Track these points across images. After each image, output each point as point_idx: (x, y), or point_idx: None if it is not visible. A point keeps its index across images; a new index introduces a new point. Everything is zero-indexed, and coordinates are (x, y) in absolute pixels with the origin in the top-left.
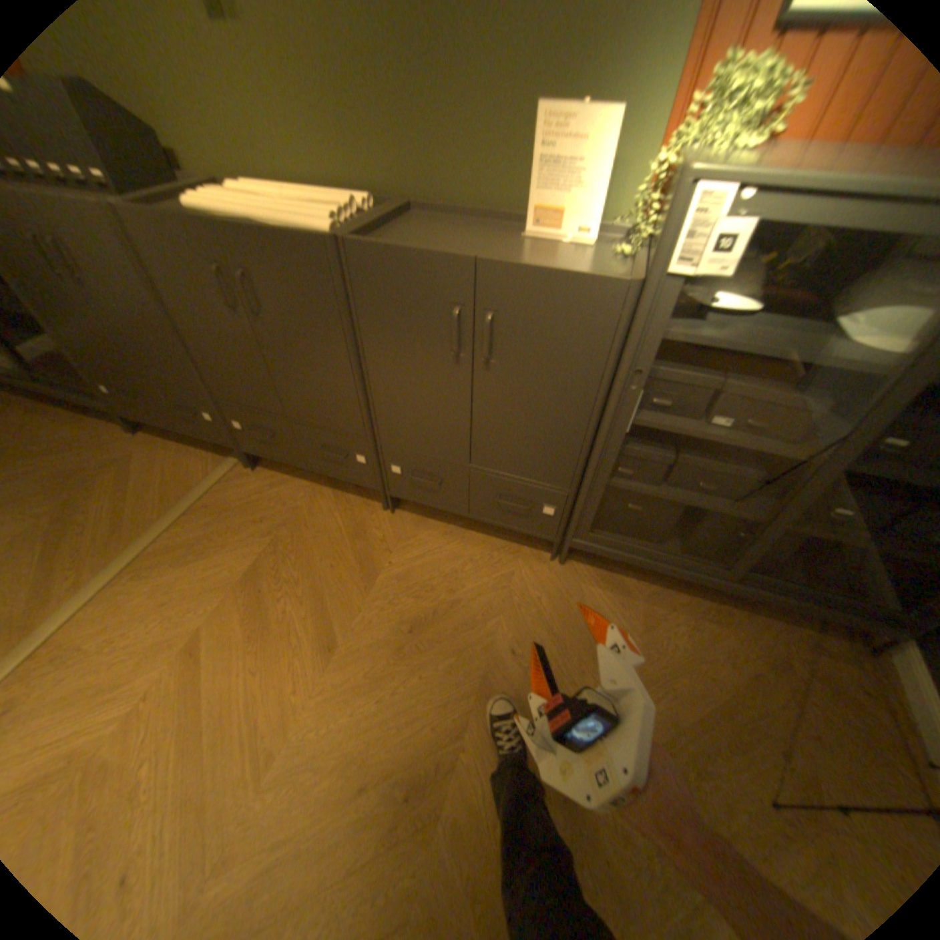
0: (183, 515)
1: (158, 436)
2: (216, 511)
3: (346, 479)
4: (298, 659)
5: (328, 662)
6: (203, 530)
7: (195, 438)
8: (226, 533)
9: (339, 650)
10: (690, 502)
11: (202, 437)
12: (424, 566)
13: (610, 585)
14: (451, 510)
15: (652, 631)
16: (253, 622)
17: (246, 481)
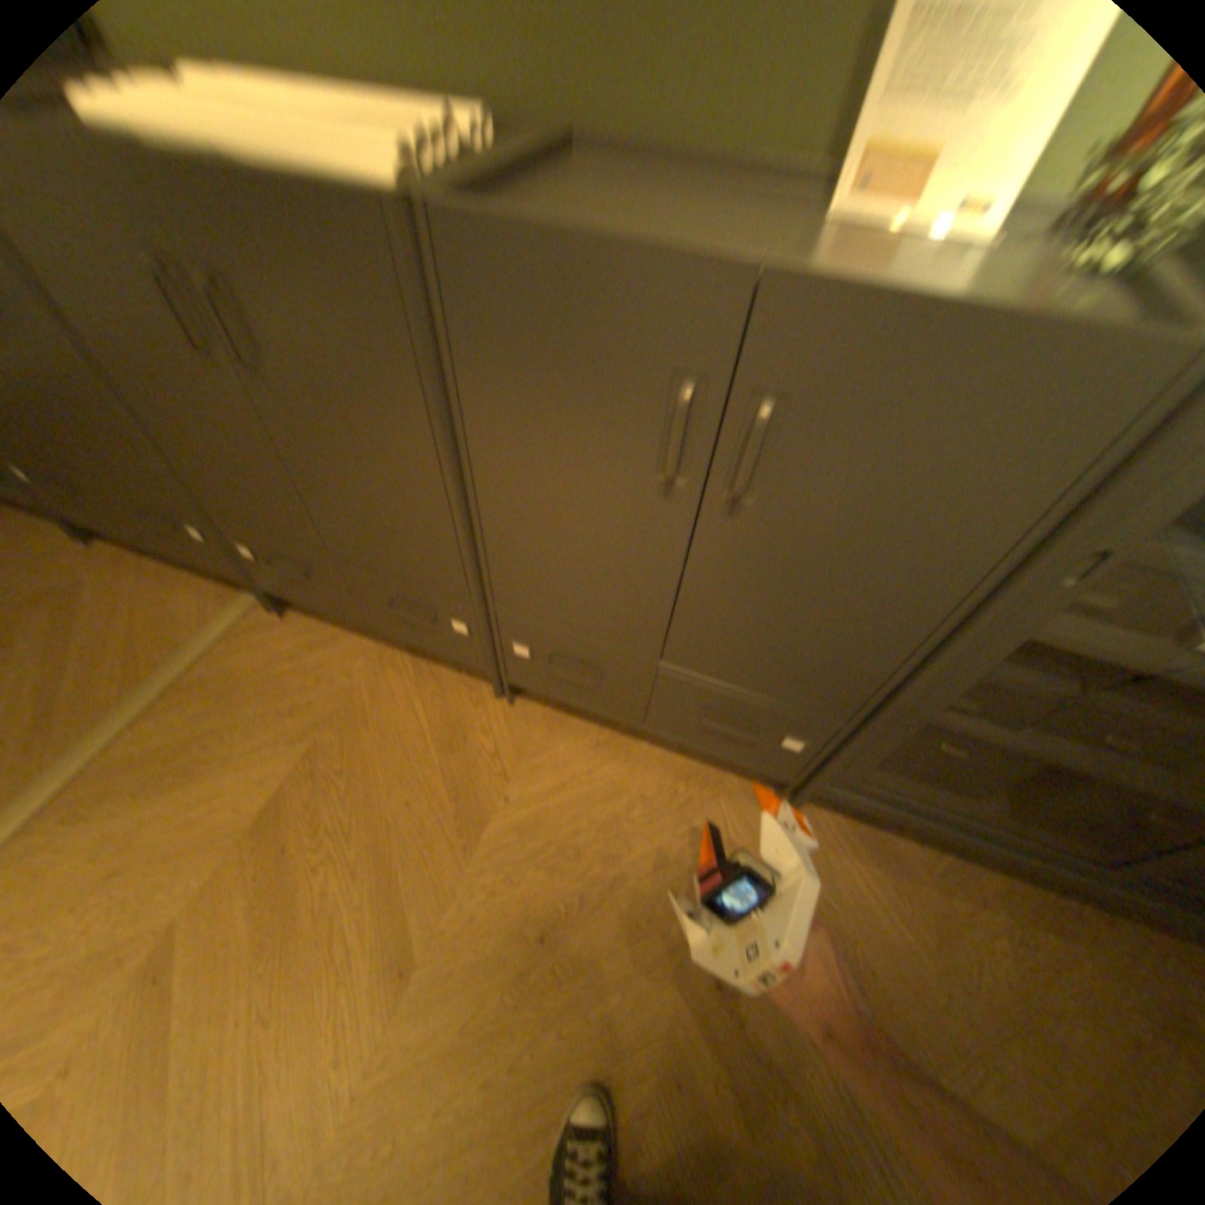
0: (156, 695)
1: (125, 545)
2: (213, 689)
3: (433, 648)
4: (343, 991)
5: (397, 1000)
6: (189, 725)
7: (179, 559)
8: (229, 731)
9: (415, 974)
10: (1081, 767)
11: (189, 559)
12: (563, 807)
13: (875, 853)
14: (613, 715)
15: (952, 948)
16: (267, 911)
17: (266, 633)
